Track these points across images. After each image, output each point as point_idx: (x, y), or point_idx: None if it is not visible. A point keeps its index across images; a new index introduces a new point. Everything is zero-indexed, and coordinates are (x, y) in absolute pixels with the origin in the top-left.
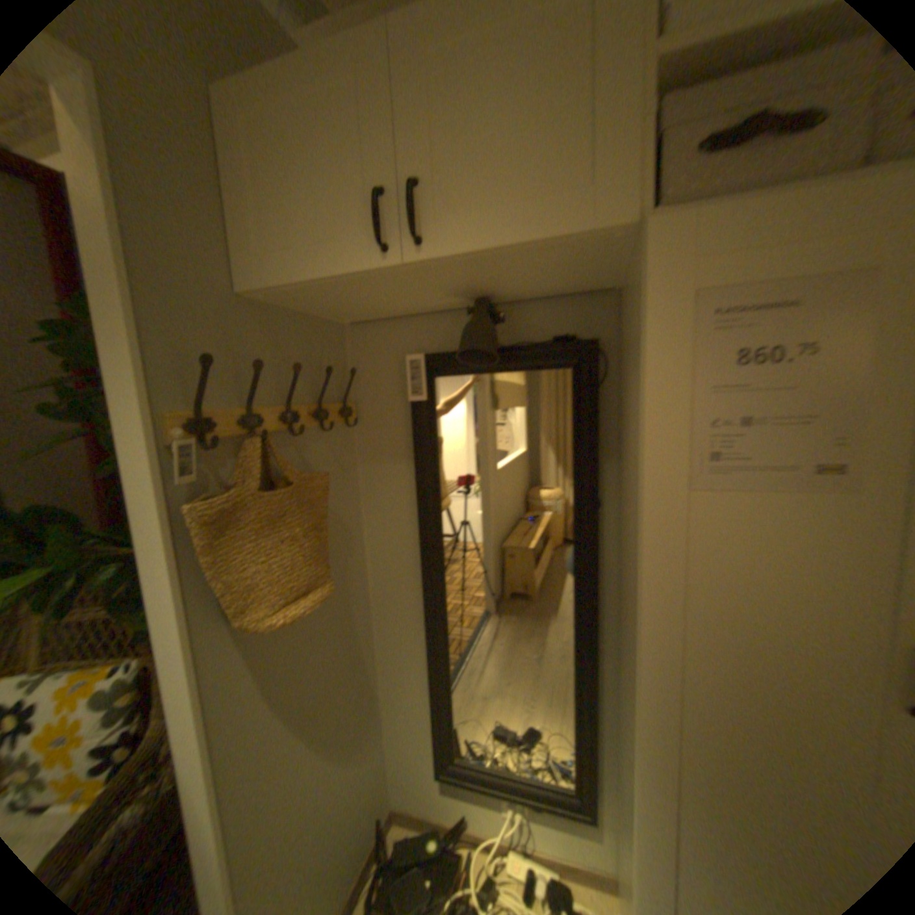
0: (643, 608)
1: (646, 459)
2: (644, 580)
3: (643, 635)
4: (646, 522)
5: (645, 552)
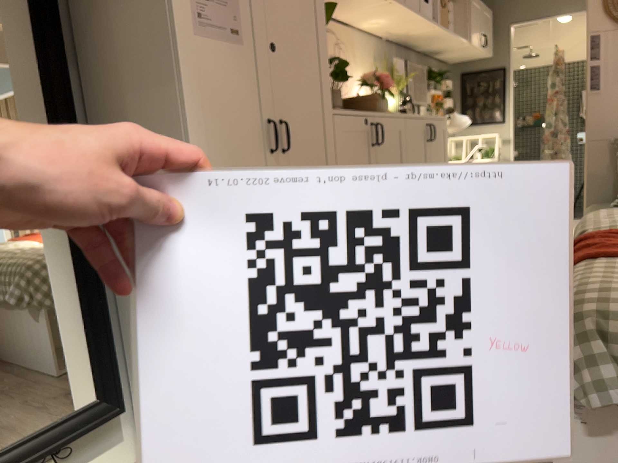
0: (181, 110)
1: (169, 5)
2: (179, 90)
3: (184, 129)
4: (175, 49)
5: (177, 70)
